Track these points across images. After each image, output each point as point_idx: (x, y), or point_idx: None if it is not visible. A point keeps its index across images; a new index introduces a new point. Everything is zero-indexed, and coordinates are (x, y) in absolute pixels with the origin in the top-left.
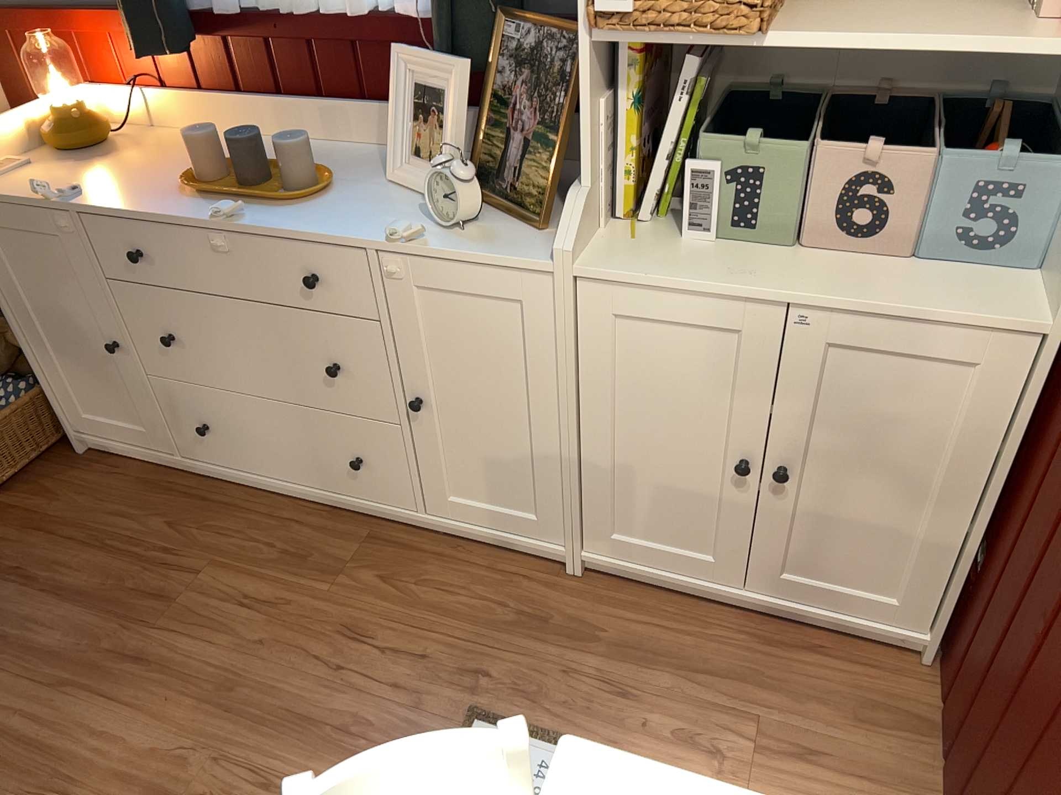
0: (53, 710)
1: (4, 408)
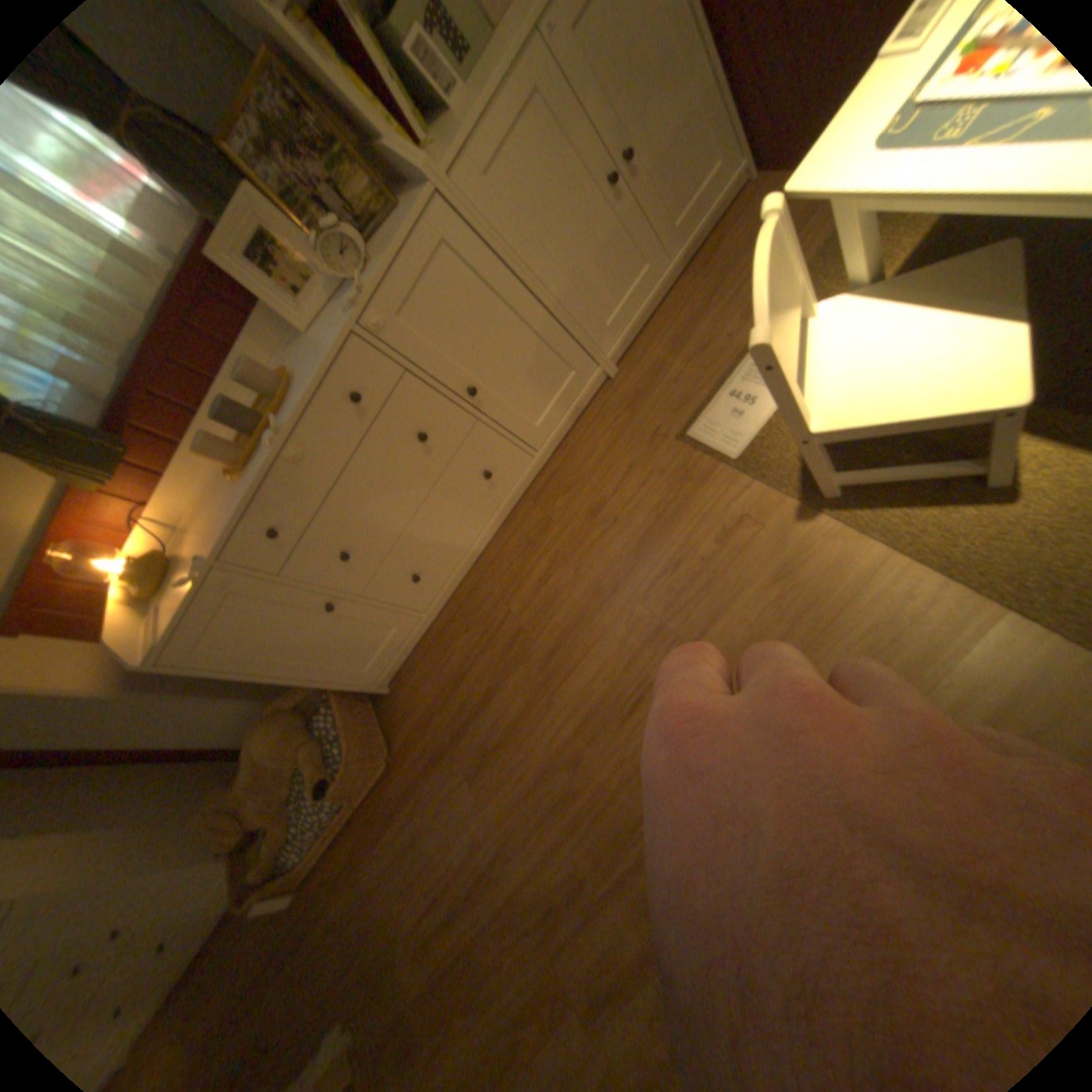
0: (561, 713)
1: (324, 729)
